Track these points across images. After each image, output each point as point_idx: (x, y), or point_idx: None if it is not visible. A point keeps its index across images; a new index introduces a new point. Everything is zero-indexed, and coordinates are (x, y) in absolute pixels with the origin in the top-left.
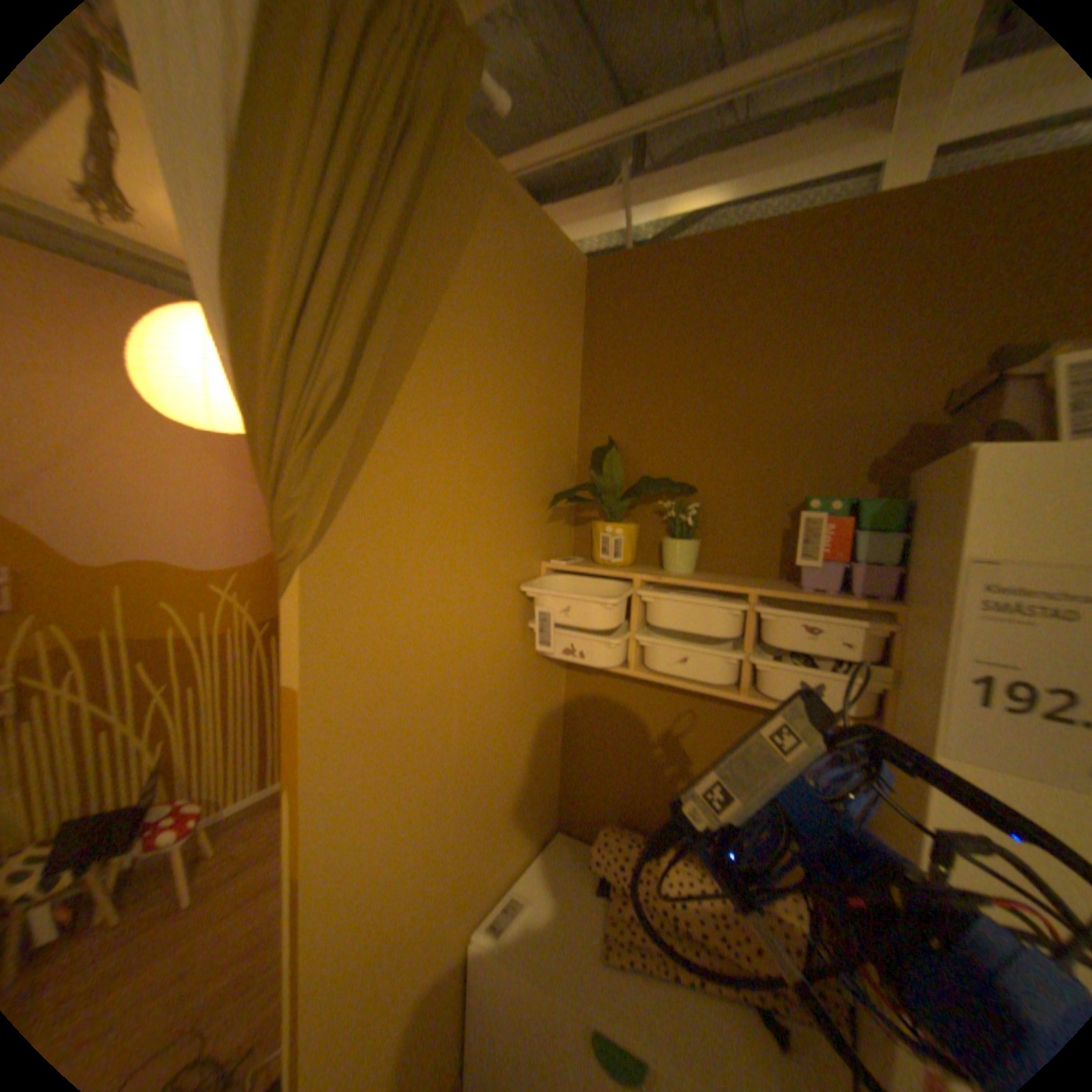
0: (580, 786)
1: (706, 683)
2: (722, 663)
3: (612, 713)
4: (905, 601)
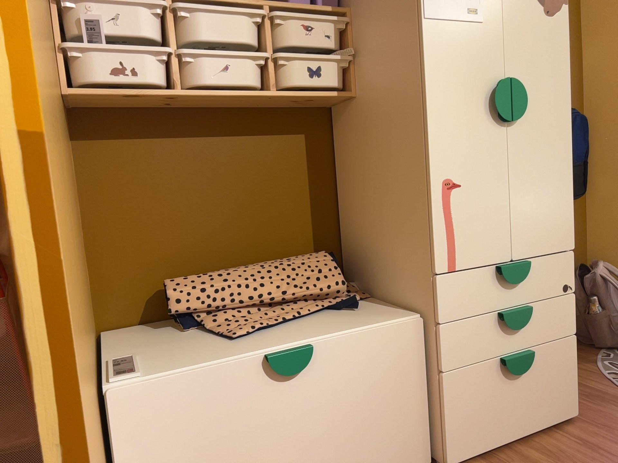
0: (114, 269)
1: (244, 86)
2: (252, 67)
3: (136, 176)
4: (347, 5)
